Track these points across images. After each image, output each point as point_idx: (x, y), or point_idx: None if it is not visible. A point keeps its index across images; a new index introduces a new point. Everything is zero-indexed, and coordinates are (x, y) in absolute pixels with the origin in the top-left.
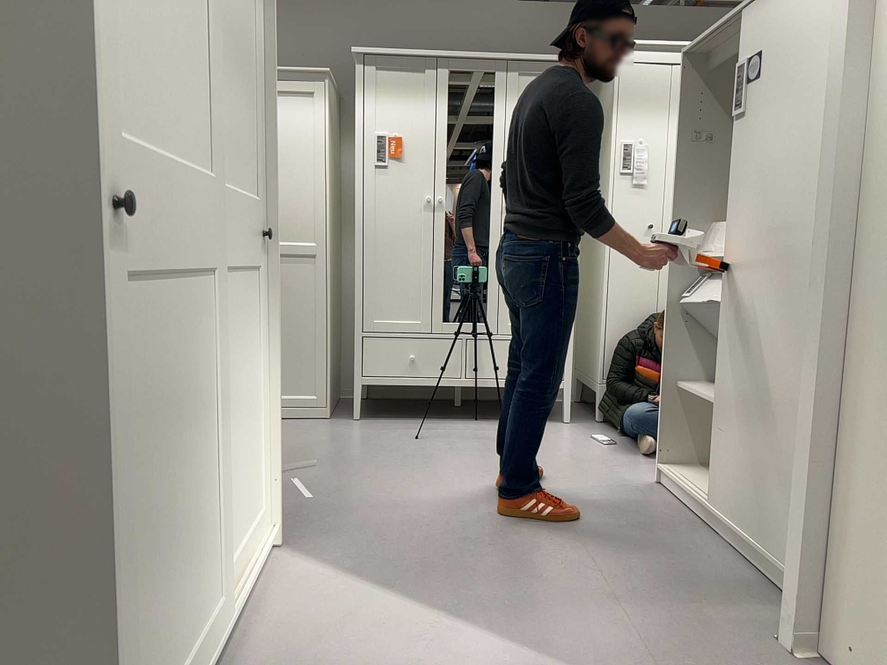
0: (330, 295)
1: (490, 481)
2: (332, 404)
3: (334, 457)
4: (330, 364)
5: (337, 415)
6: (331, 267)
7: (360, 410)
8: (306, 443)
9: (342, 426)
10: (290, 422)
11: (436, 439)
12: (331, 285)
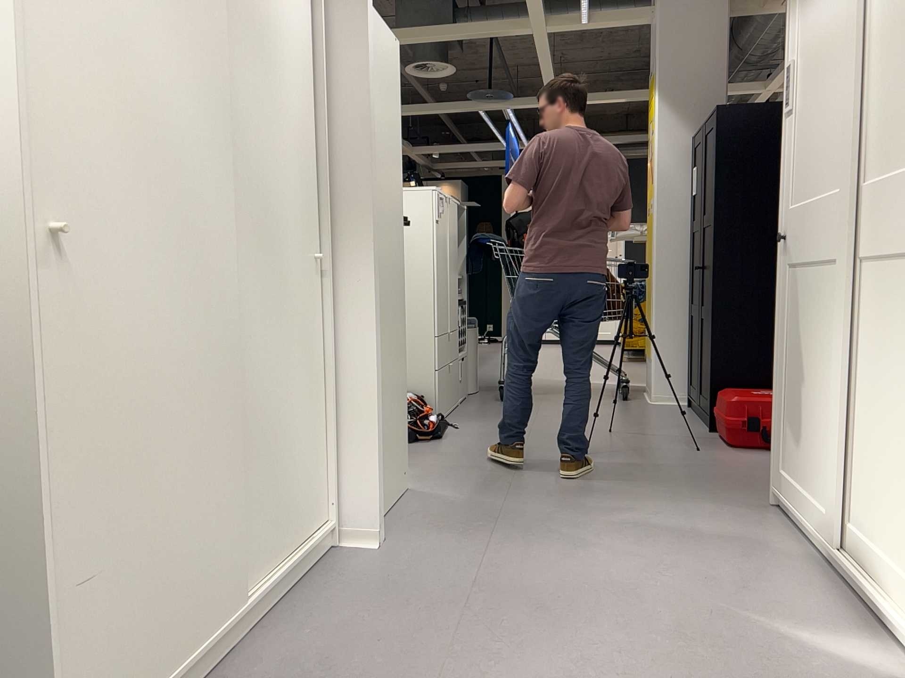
0: None
1: None
2: None
3: None
4: None
5: None
6: None
7: None
8: None
9: None
10: None
11: None
12: None
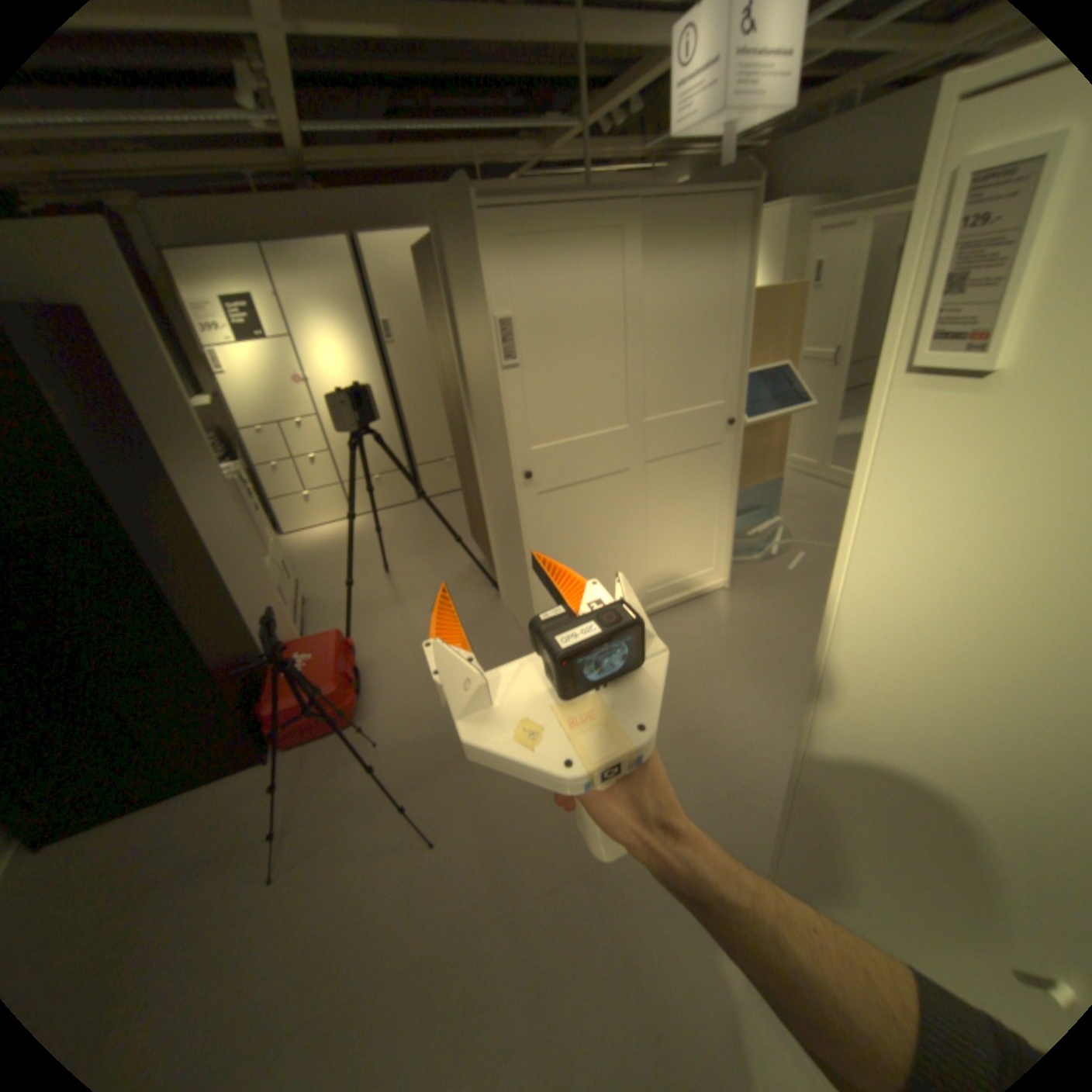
0: None
1: None
2: None
3: None
4: None
5: None
6: None
7: None
8: None
9: None
10: None
11: None
12: None
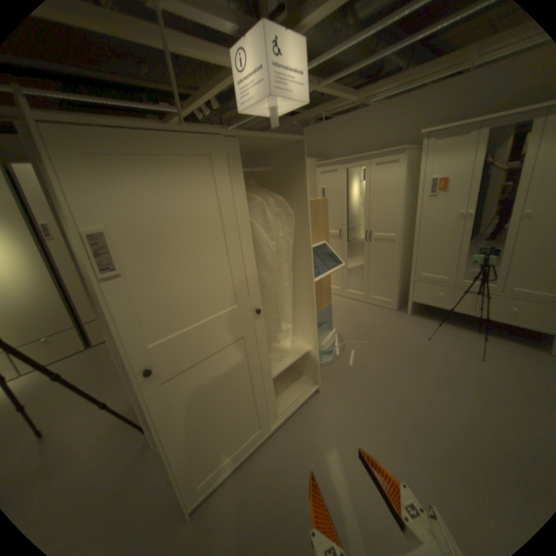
0: (401, 258)
1: (446, 390)
2: (401, 303)
3: (379, 340)
4: (399, 288)
5: (401, 309)
6: (403, 245)
7: (410, 311)
8: (375, 326)
9: (398, 318)
10: (378, 309)
11: (440, 342)
12: (402, 253)
